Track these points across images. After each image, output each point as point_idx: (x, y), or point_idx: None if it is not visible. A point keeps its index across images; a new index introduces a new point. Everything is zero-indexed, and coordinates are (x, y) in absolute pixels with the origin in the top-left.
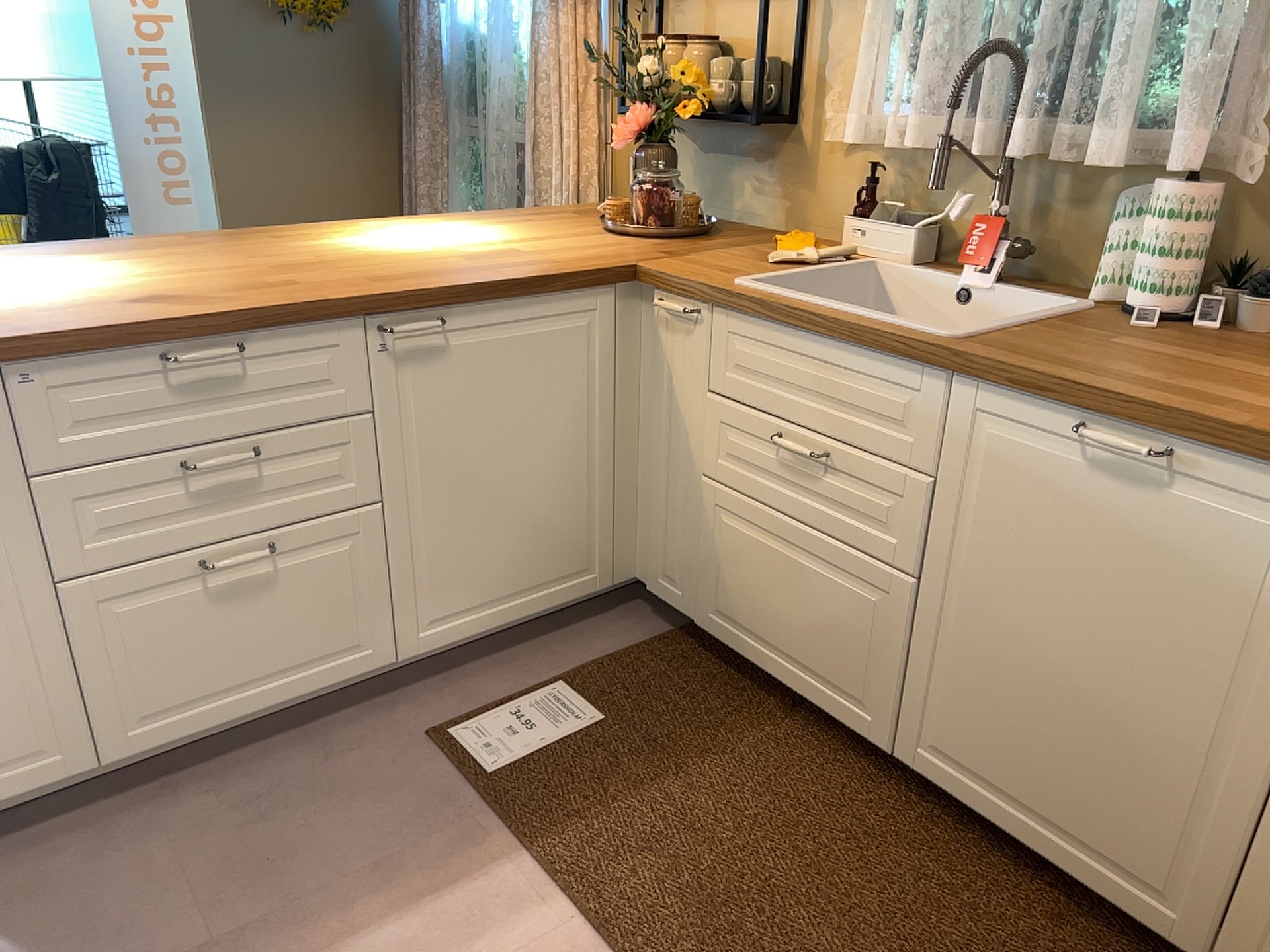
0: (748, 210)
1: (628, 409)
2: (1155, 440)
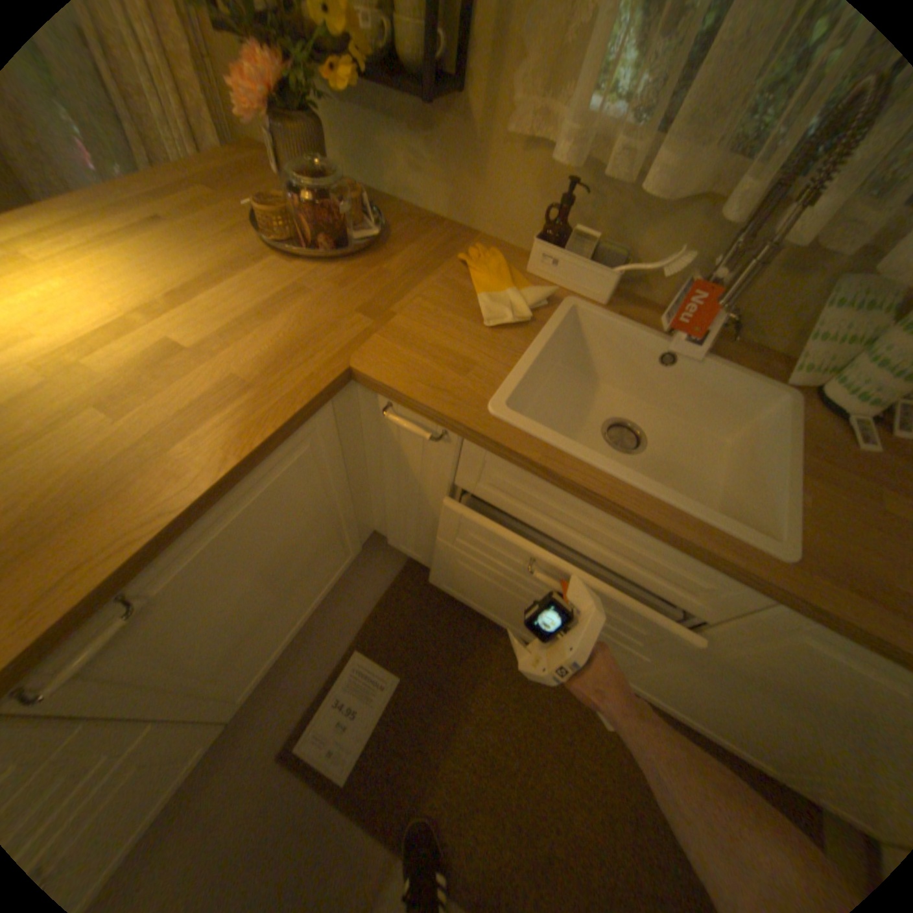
0: (404, 184)
1: (358, 464)
2: None
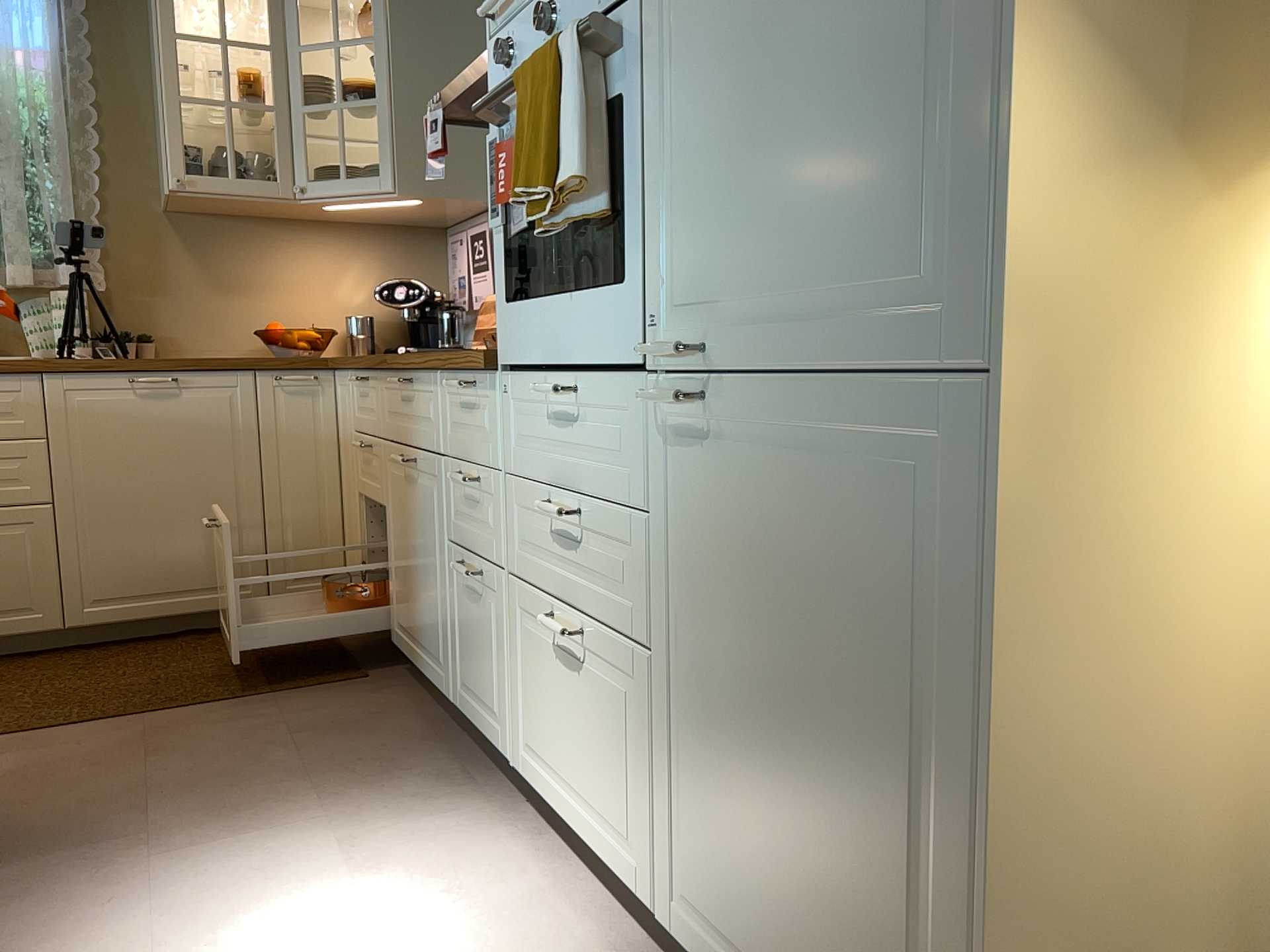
0: None
1: None
2: (166, 376)
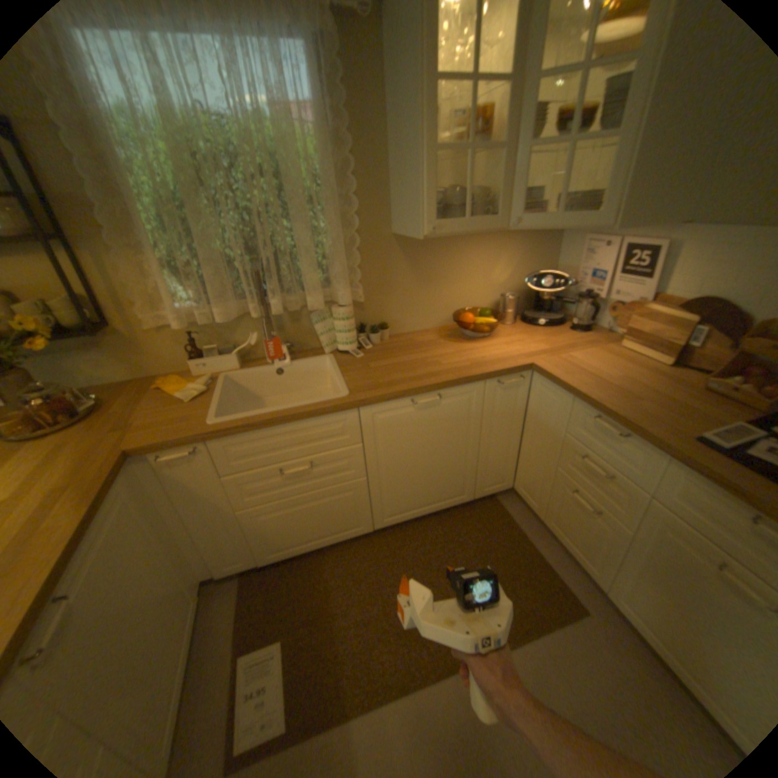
0: (94, 376)
1: (157, 519)
2: (434, 393)
